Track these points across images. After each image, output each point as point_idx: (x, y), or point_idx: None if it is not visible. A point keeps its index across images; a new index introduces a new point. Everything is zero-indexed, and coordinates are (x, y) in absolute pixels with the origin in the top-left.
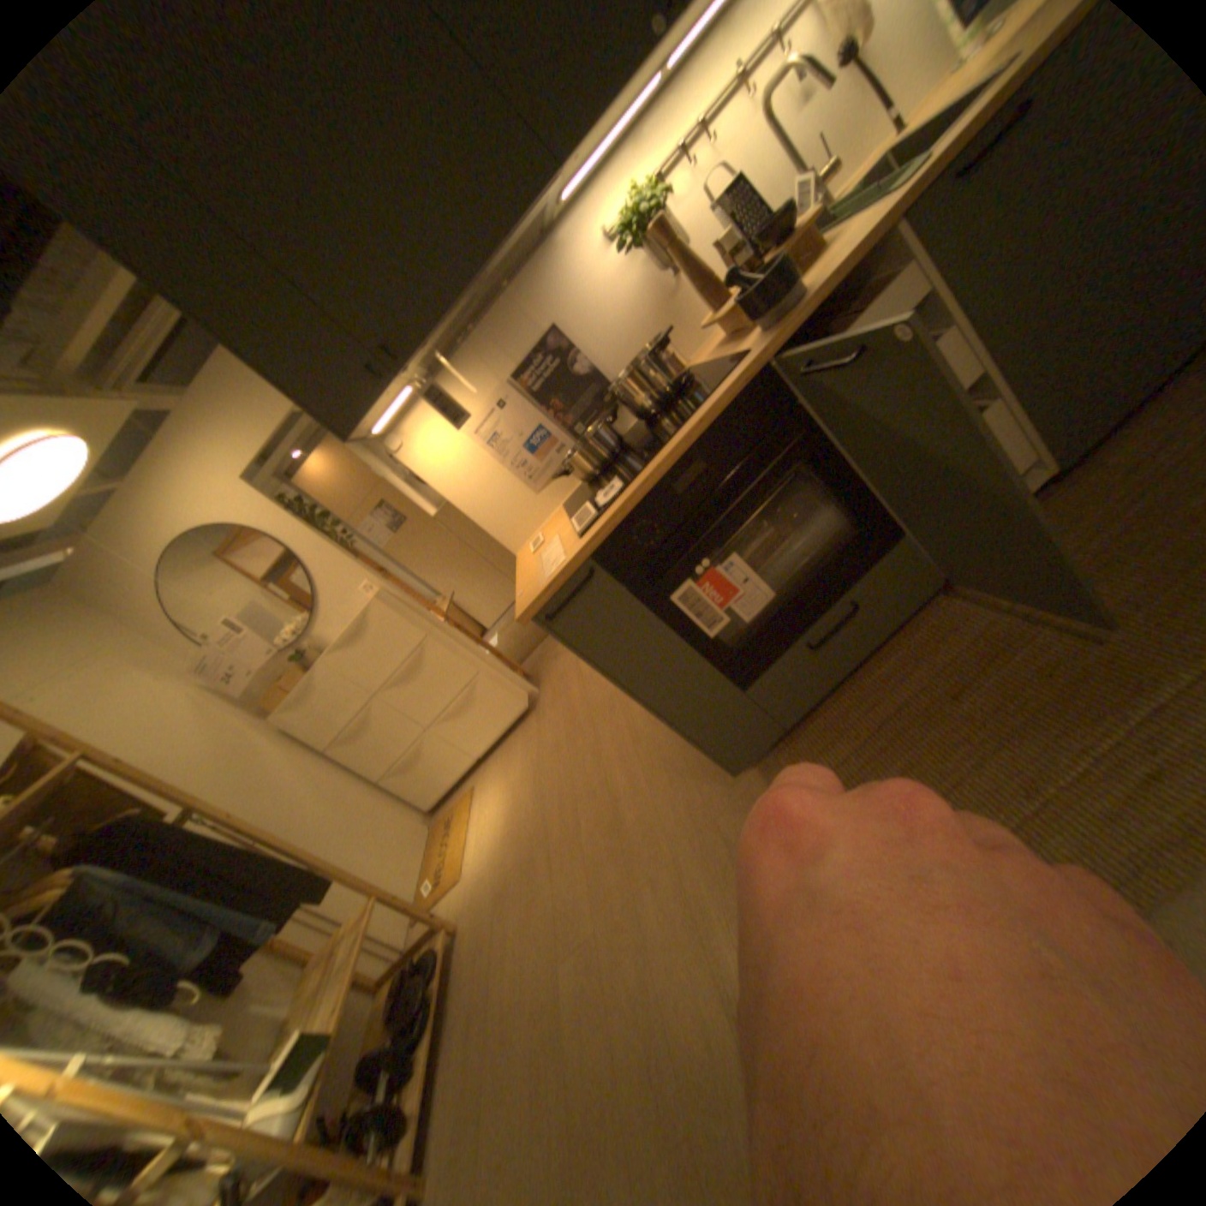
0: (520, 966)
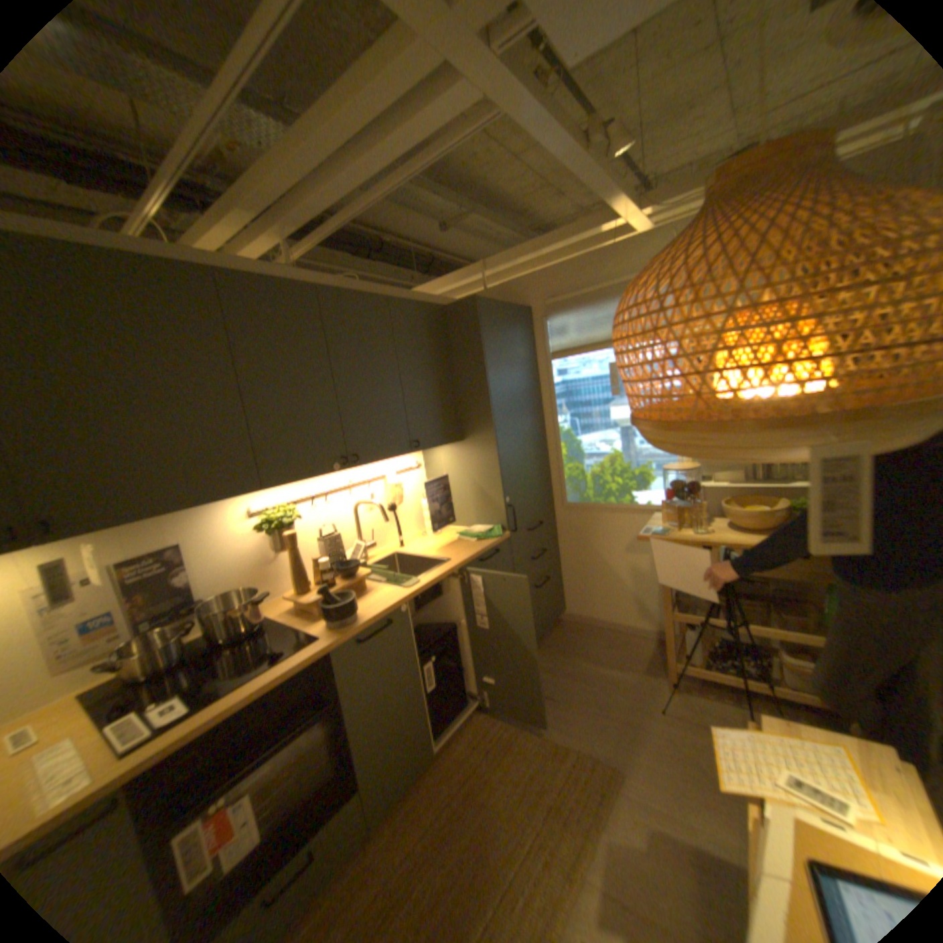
0: None
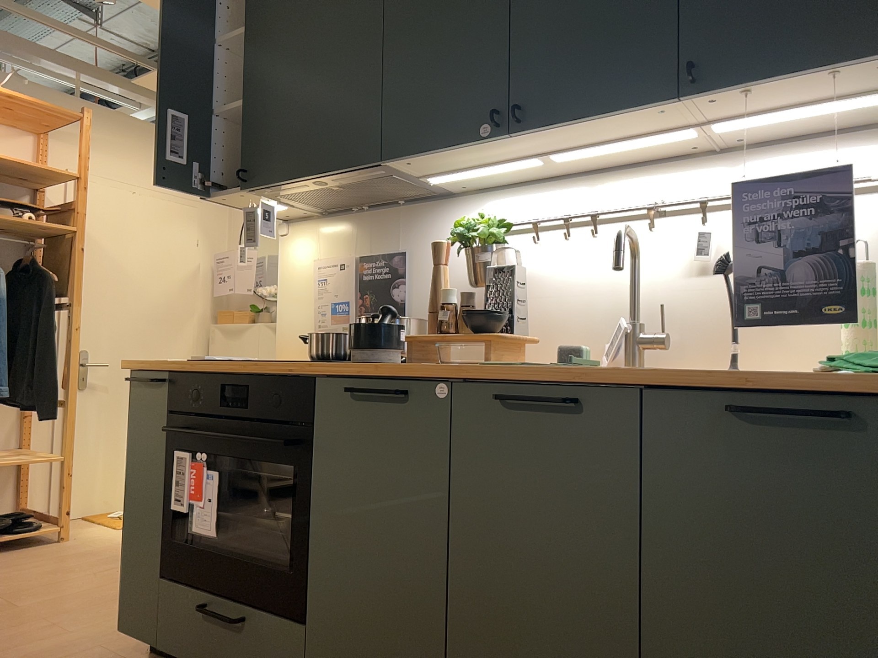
0: (3, 581)
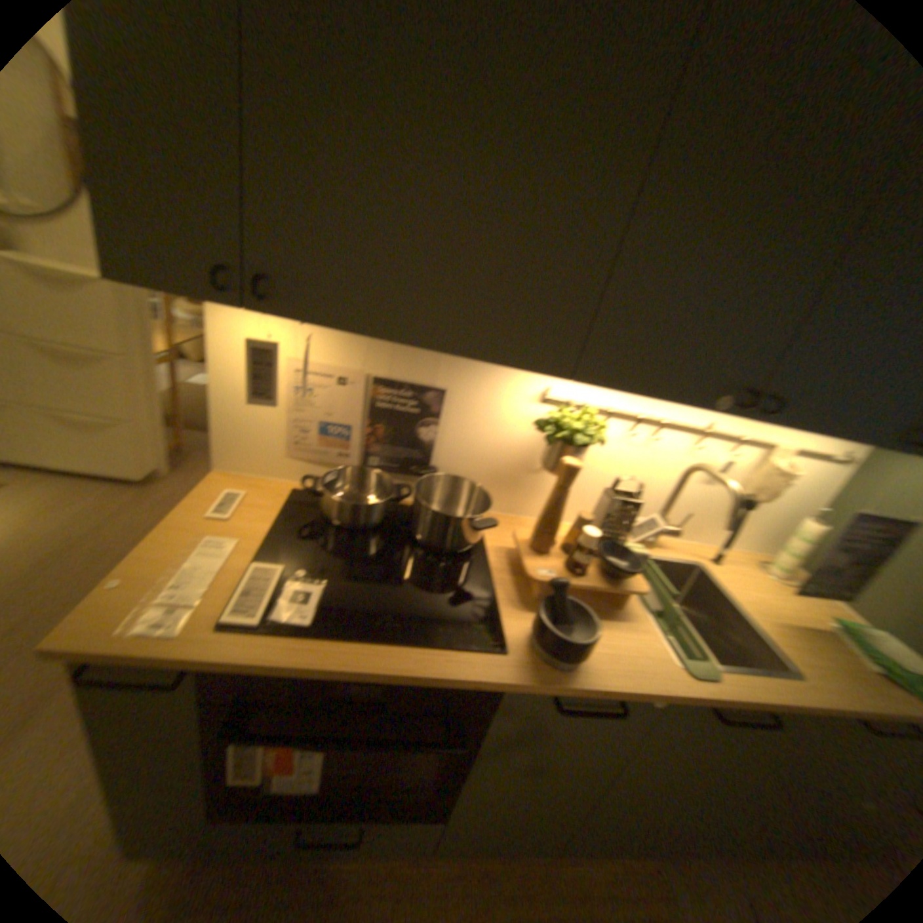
0: None
